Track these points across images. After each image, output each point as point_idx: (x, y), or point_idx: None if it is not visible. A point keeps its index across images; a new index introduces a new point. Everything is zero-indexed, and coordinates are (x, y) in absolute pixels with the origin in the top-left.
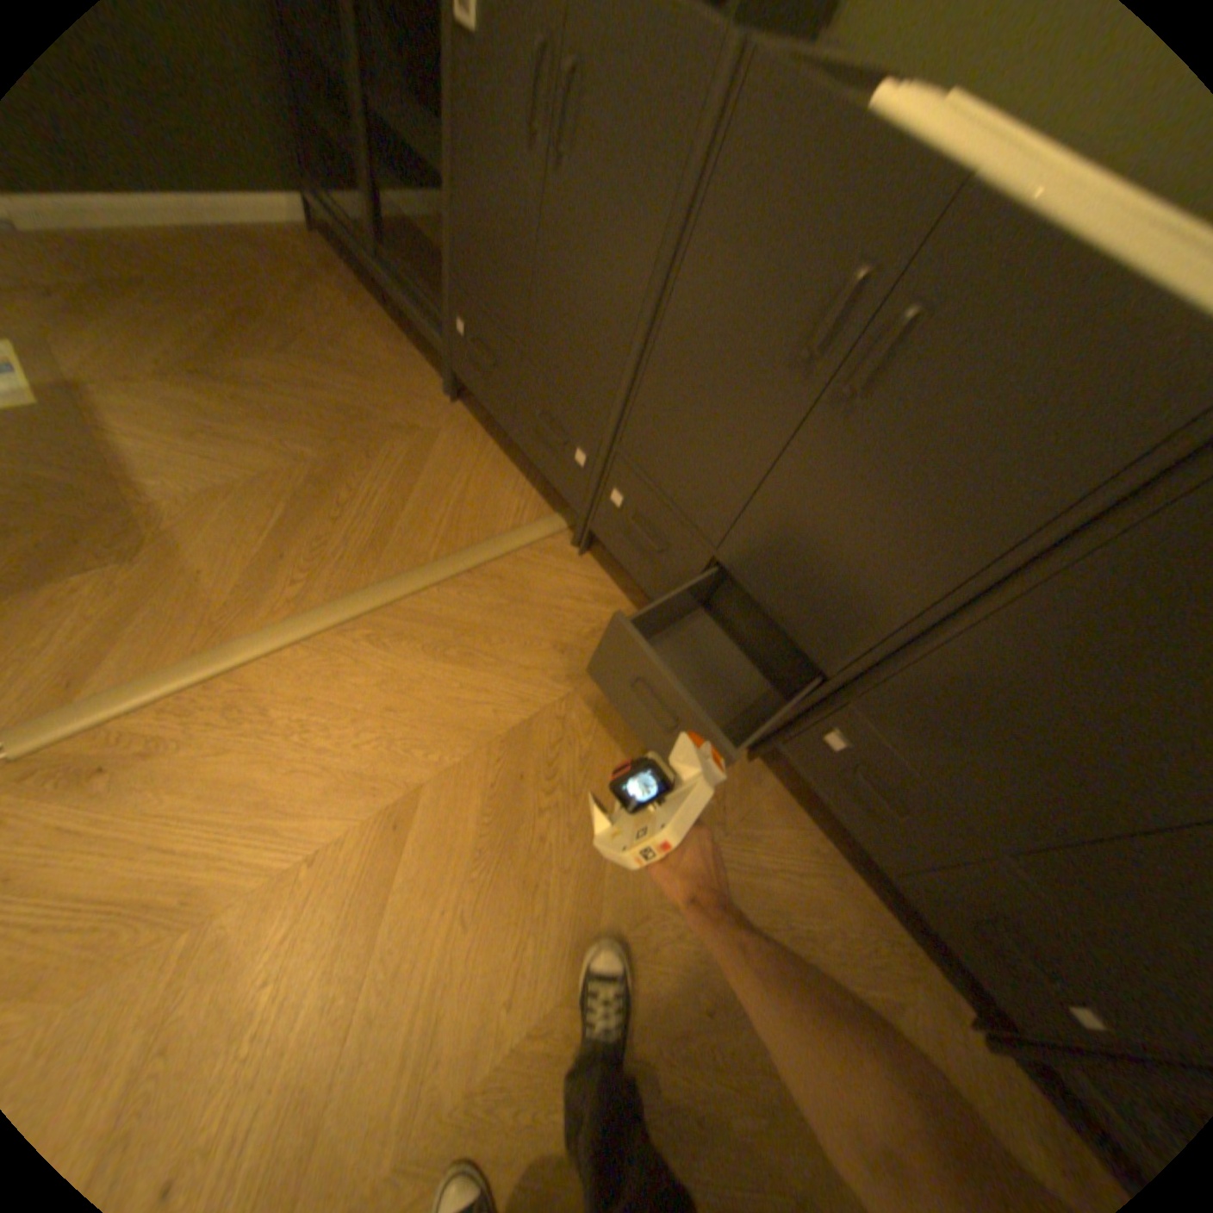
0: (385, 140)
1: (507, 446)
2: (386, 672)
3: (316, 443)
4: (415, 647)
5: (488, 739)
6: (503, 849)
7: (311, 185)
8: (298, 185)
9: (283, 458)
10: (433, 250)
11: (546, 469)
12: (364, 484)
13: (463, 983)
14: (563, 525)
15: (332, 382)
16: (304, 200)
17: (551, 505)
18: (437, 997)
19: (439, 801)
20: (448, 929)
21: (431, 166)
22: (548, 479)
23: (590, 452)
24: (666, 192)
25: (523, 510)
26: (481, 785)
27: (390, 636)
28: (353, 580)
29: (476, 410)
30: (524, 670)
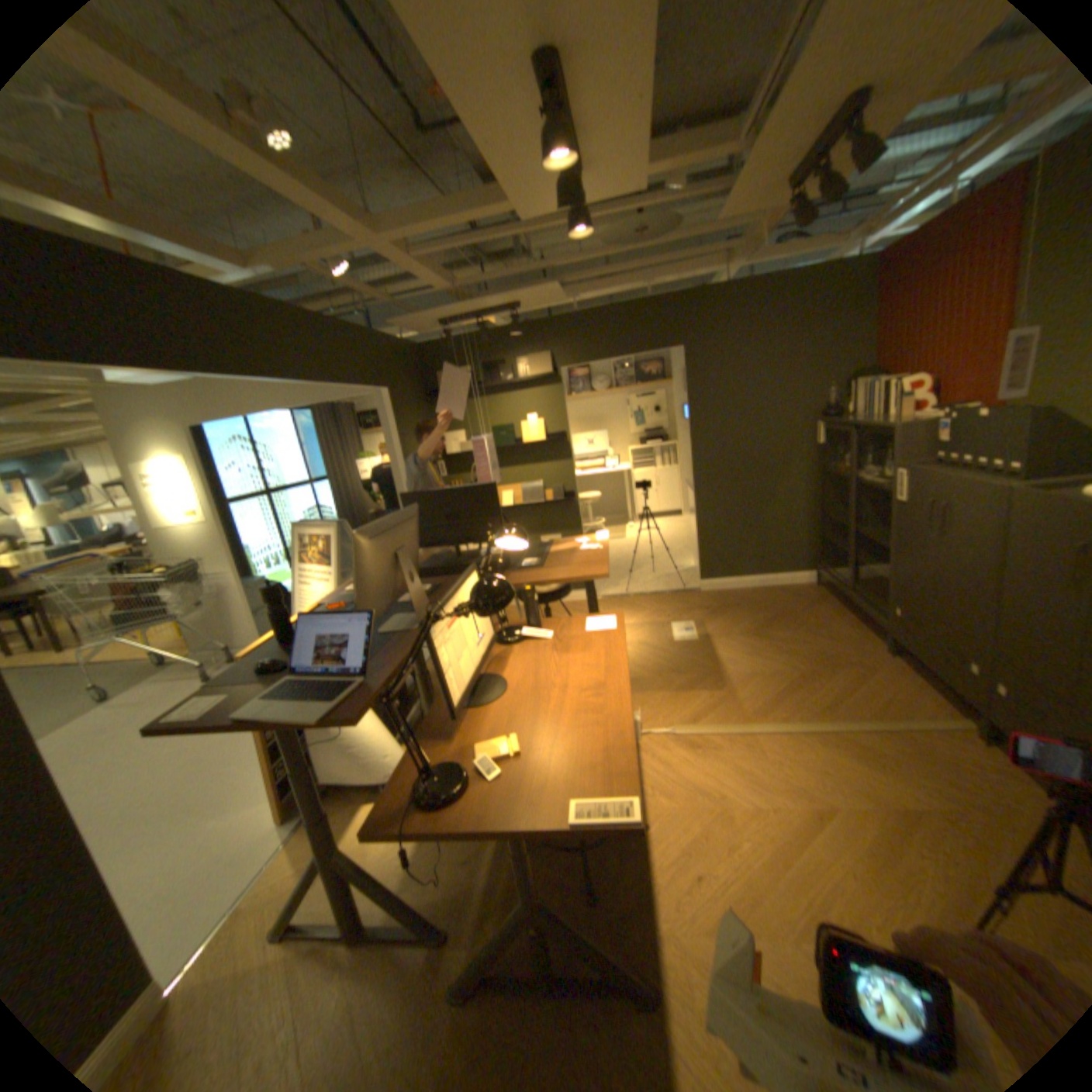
0: (867, 544)
1: (933, 683)
2: (828, 760)
3: (807, 665)
4: (848, 755)
5: (890, 810)
6: (890, 862)
7: (824, 567)
8: (817, 568)
9: (789, 668)
10: (891, 588)
11: (956, 686)
12: (830, 685)
13: (851, 903)
14: (974, 728)
15: (820, 643)
16: (818, 574)
17: (966, 717)
18: (833, 899)
19: (850, 822)
20: (846, 876)
21: (892, 551)
22: (959, 692)
23: (982, 666)
24: (994, 536)
25: (940, 715)
26: (881, 828)
27: (834, 747)
28: (817, 720)
29: (911, 664)
30: (925, 789)
